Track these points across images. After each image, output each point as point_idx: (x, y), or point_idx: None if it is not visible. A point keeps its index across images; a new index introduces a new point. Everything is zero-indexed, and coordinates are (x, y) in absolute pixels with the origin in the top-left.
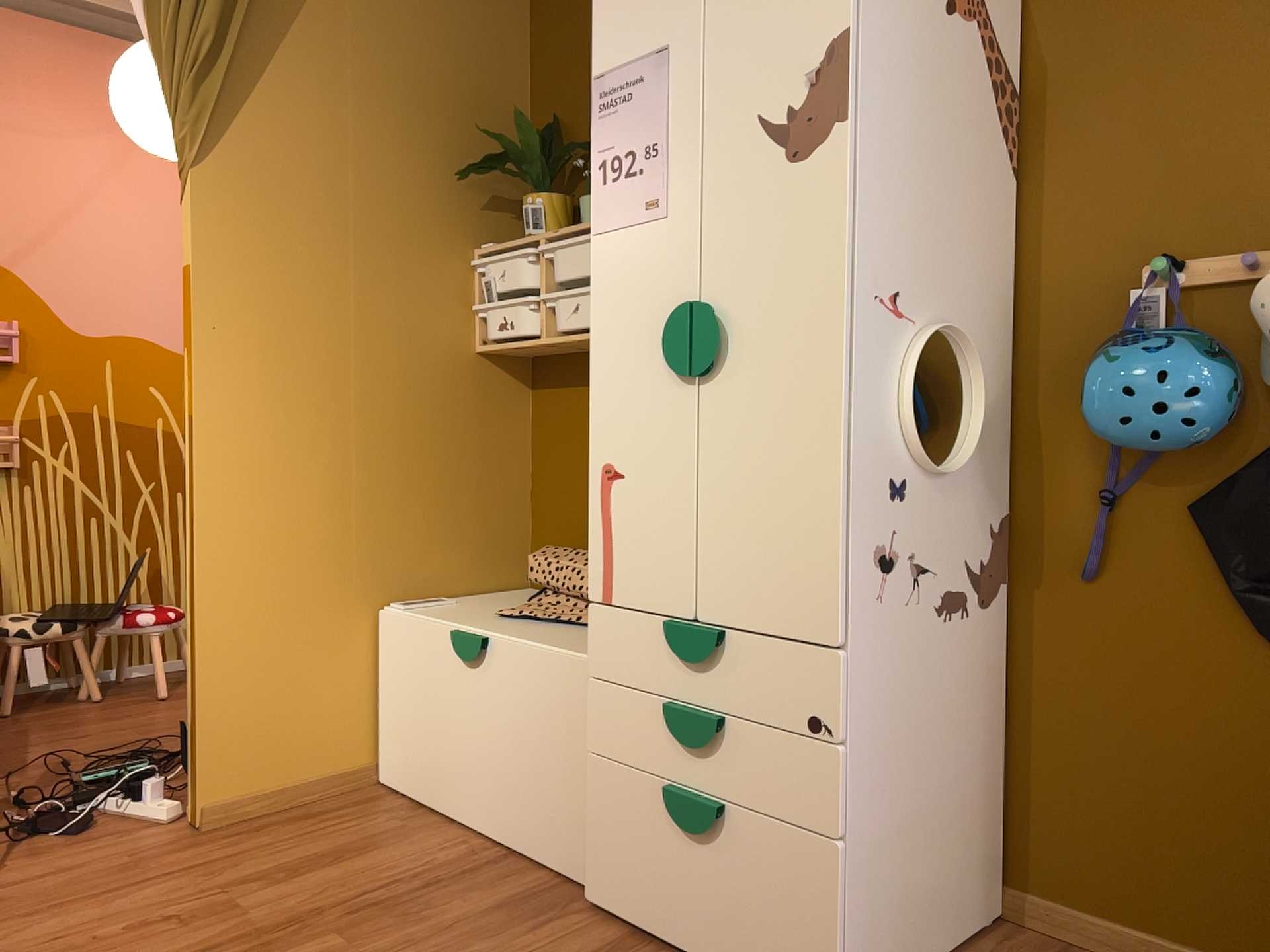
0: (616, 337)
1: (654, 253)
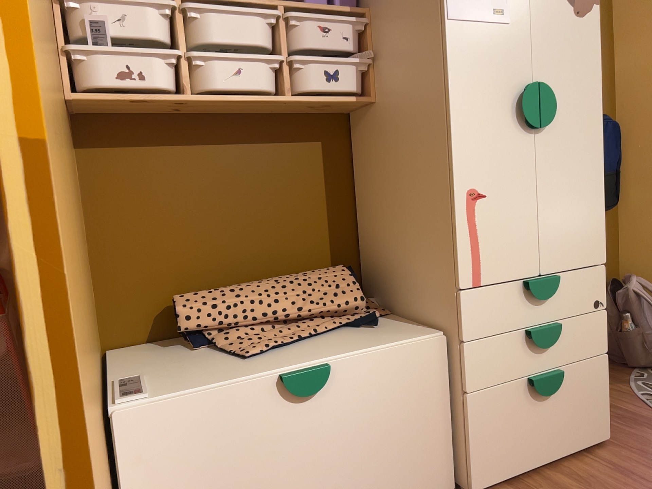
0: (475, 100)
1: (502, 46)
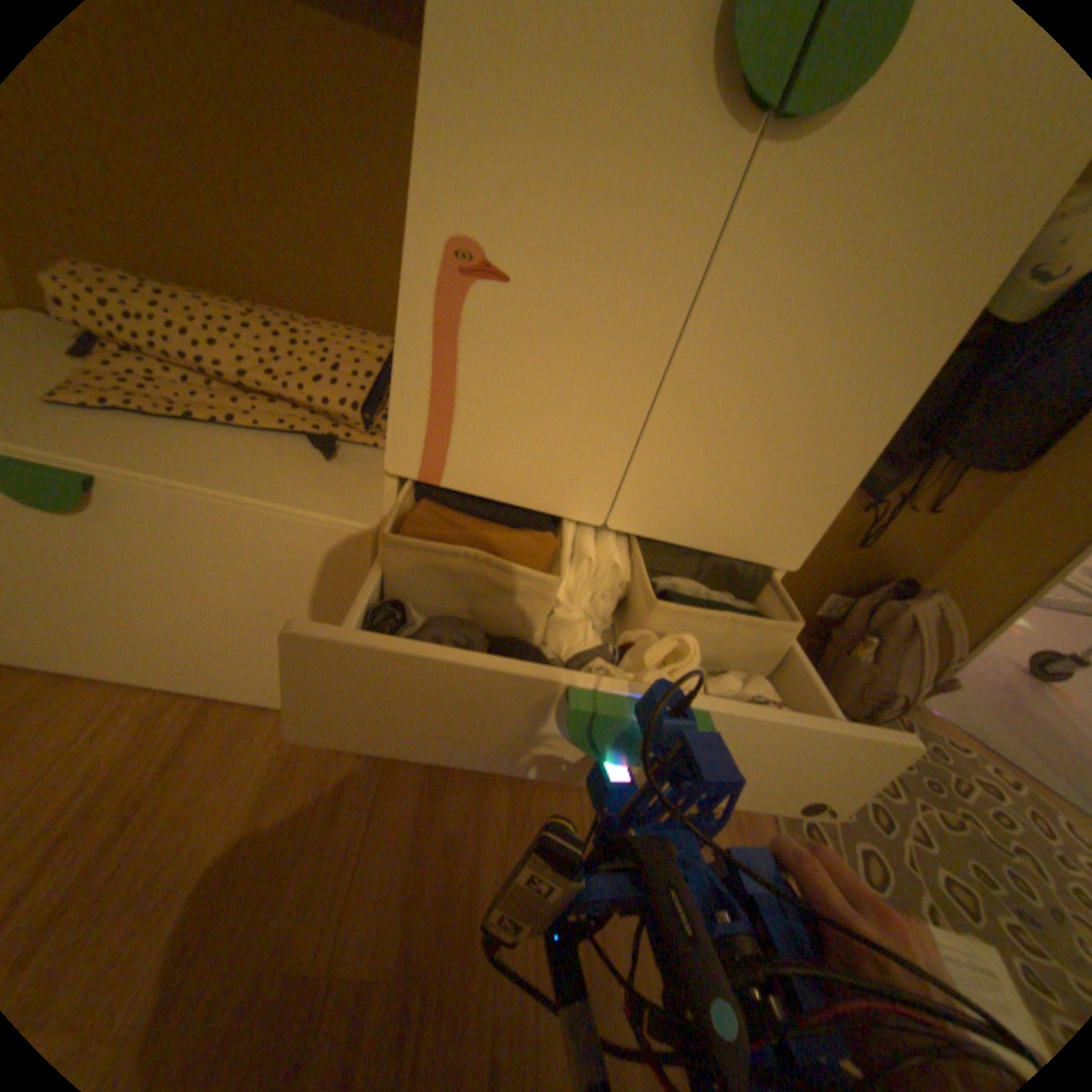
0: None
1: None
